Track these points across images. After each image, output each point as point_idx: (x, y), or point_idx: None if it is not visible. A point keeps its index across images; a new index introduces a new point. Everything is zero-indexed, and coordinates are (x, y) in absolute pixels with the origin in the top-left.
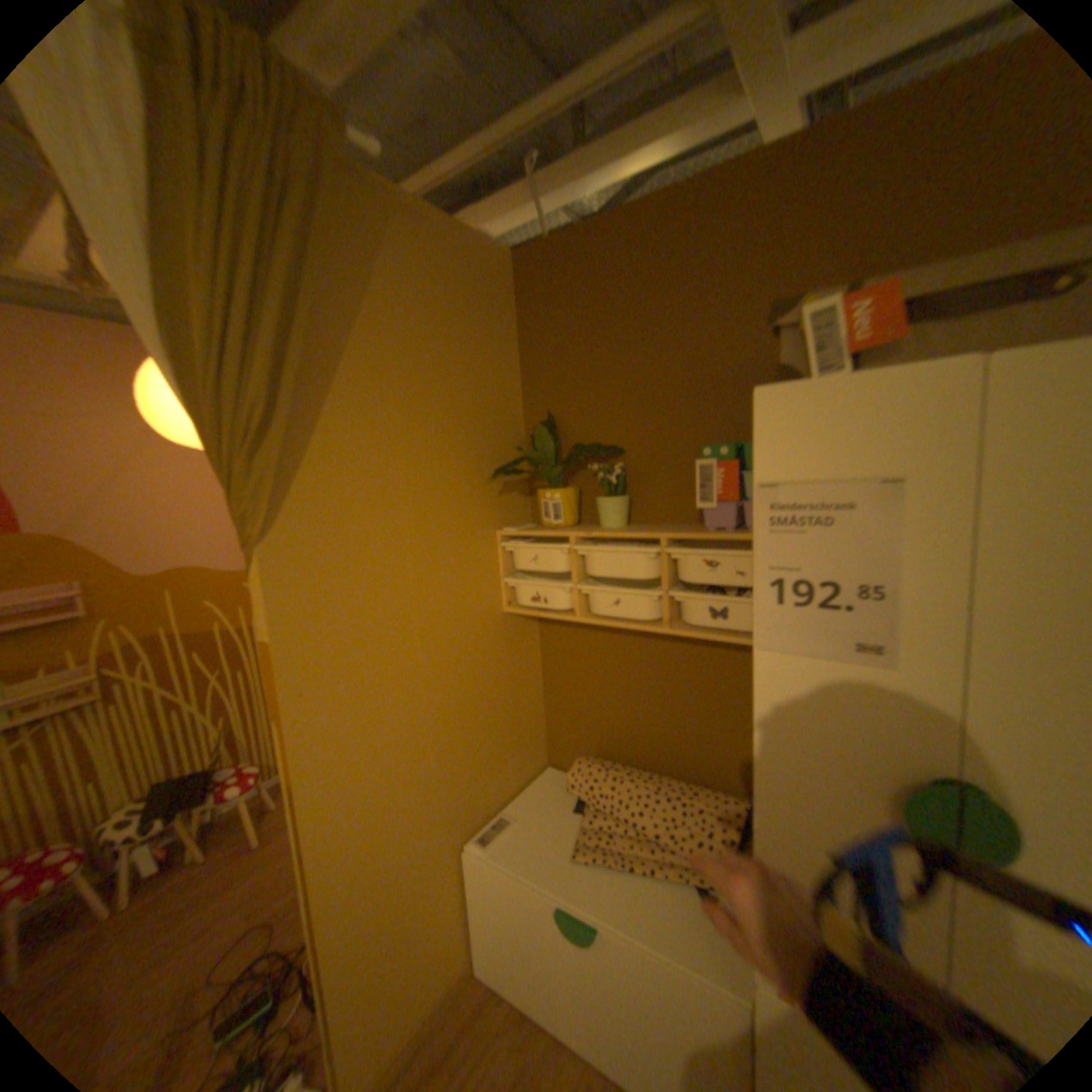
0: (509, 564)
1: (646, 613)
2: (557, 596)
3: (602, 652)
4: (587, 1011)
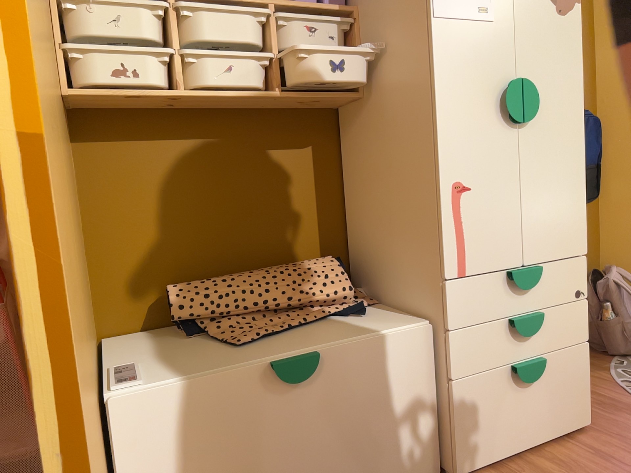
0: (61, 34)
1: (258, 79)
2: (150, 70)
3: (172, 163)
4: (308, 465)
